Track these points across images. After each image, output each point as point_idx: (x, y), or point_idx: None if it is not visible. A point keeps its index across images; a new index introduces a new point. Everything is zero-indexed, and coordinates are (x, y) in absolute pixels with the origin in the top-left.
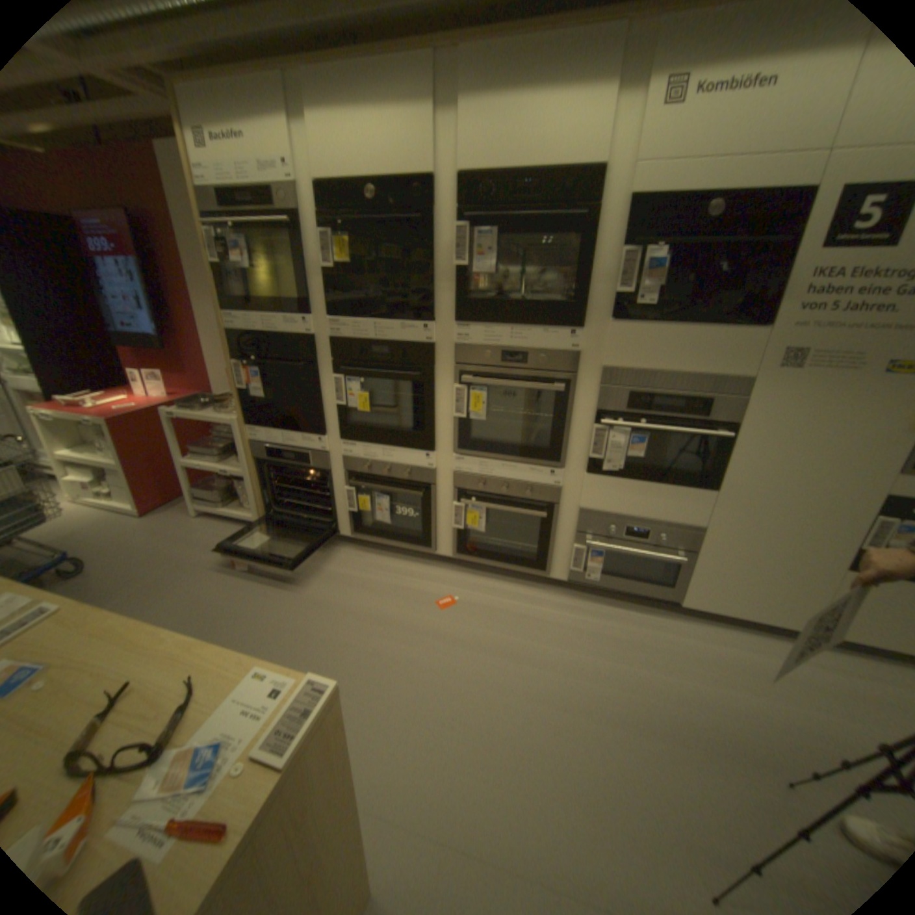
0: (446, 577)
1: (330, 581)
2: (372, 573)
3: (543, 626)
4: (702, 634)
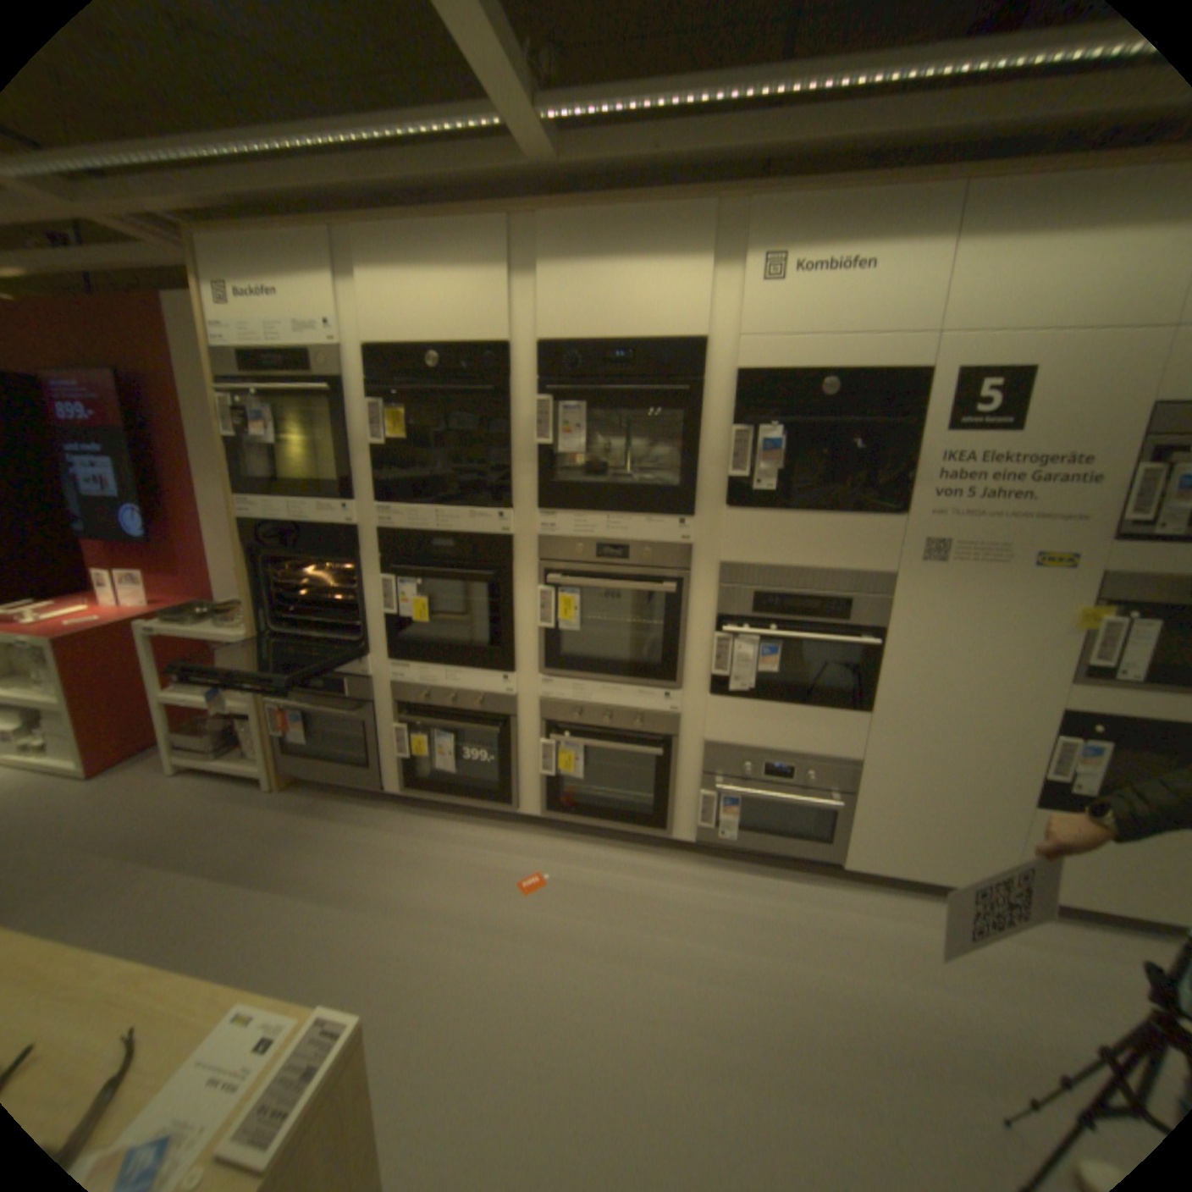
0: (533, 846)
1: (368, 862)
2: (428, 847)
3: (666, 910)
4: (874, 907)
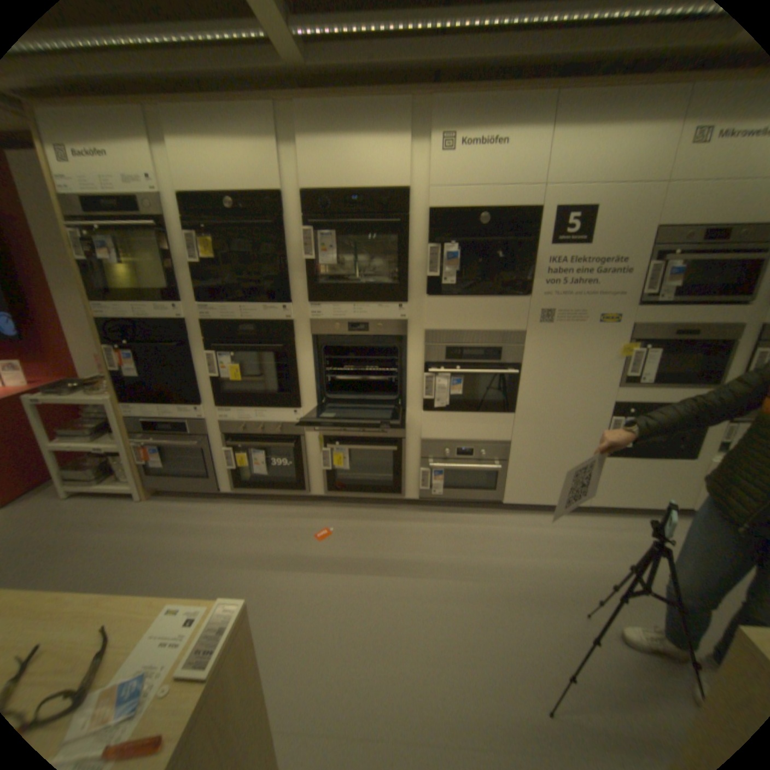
0: (321, 513)
1: (215, 535)
2: (254, 521)
3: (404, 538)
4: (519, 522)
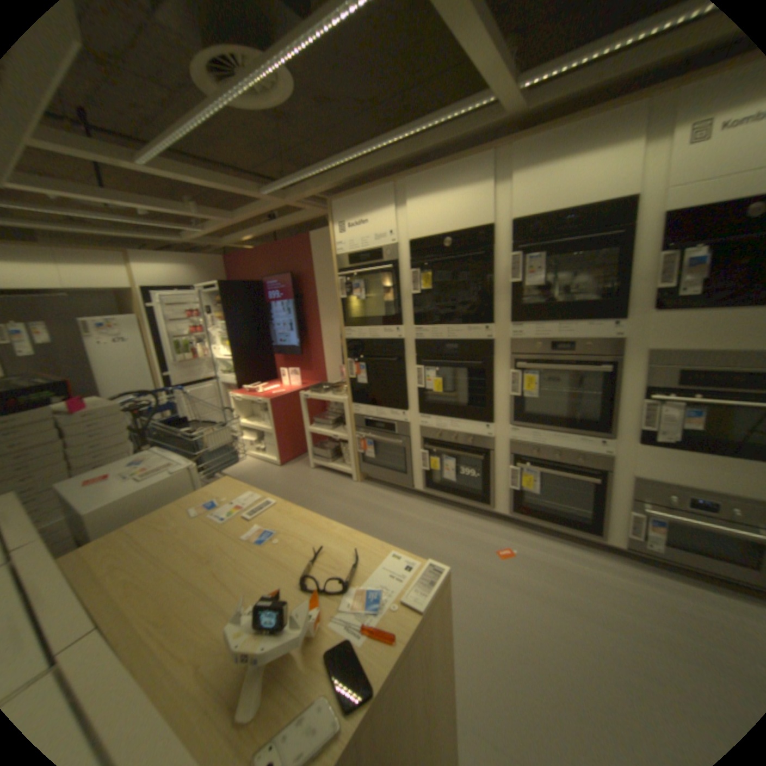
0: (504, 533)
1: (408, 525)
2: (440, 523)
3: (605, 590)
4: None
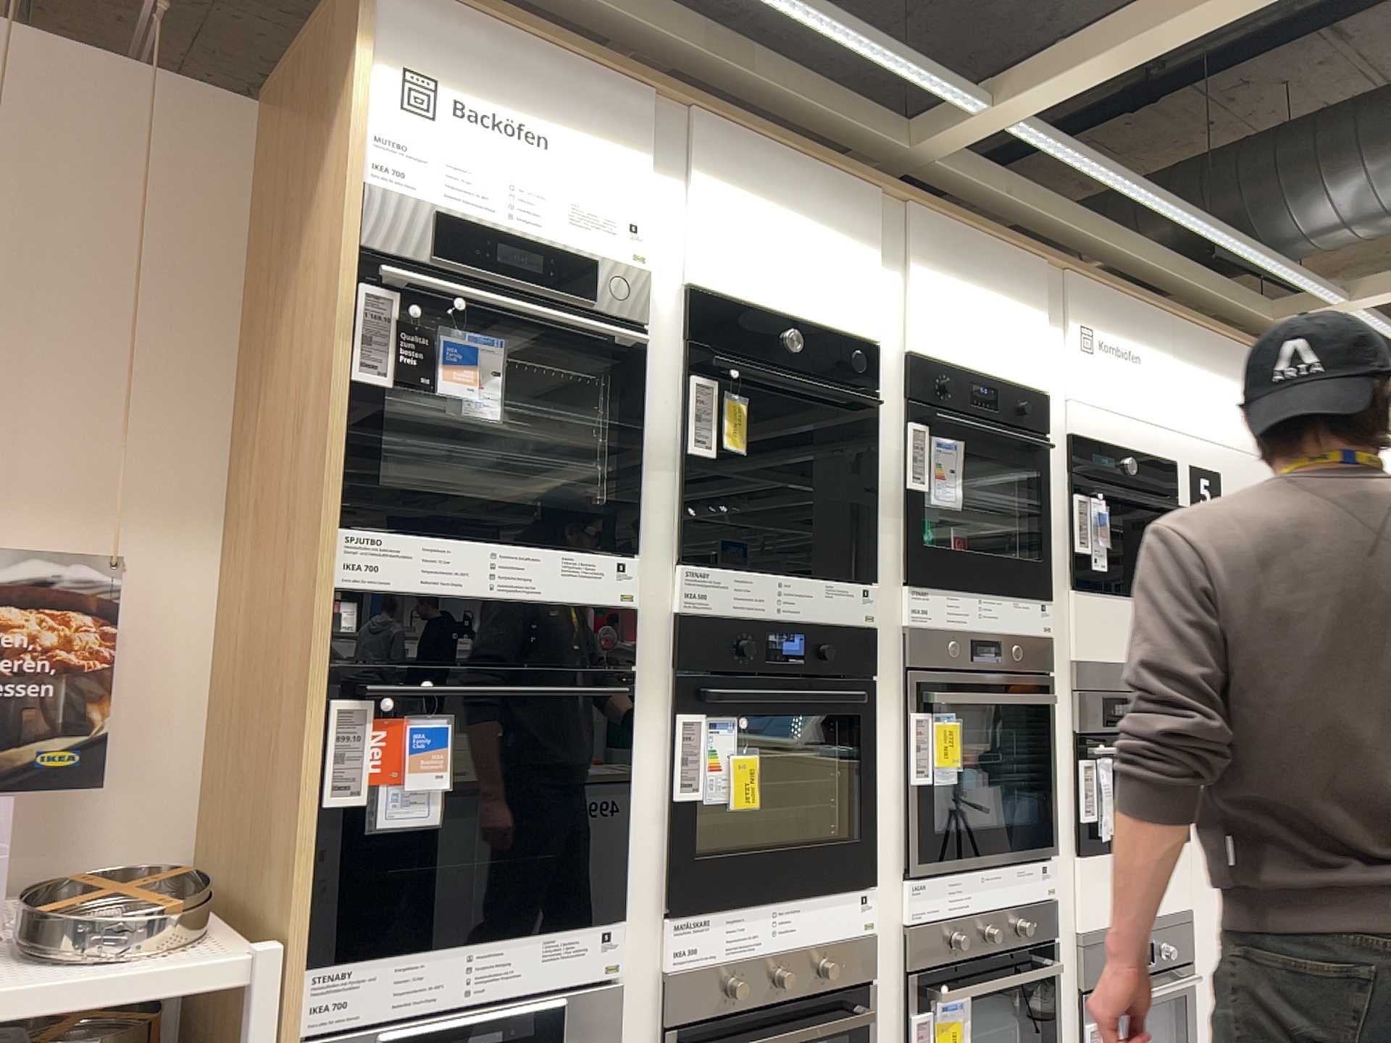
0: None
1: None
2: None
3: None
4: None
